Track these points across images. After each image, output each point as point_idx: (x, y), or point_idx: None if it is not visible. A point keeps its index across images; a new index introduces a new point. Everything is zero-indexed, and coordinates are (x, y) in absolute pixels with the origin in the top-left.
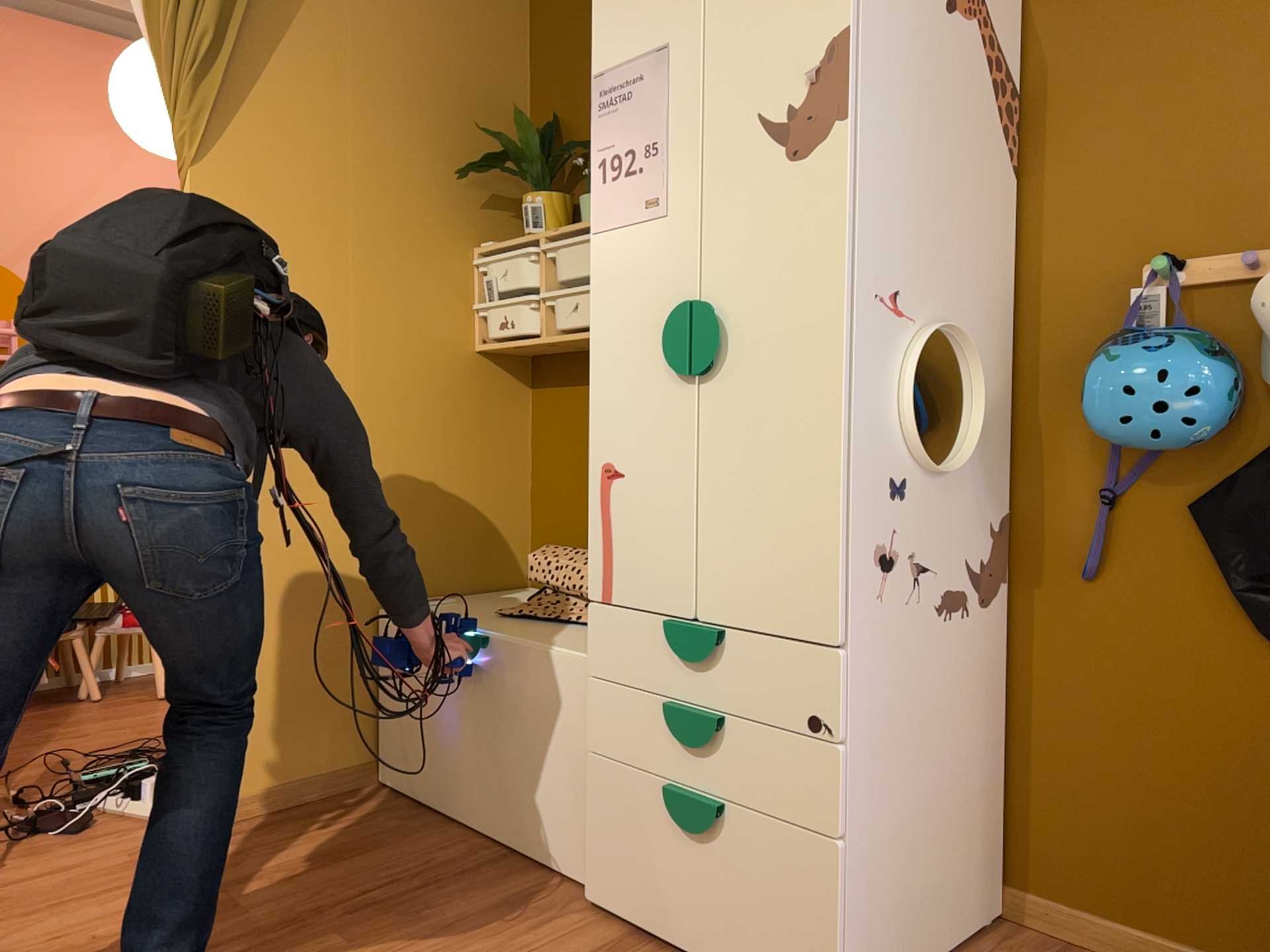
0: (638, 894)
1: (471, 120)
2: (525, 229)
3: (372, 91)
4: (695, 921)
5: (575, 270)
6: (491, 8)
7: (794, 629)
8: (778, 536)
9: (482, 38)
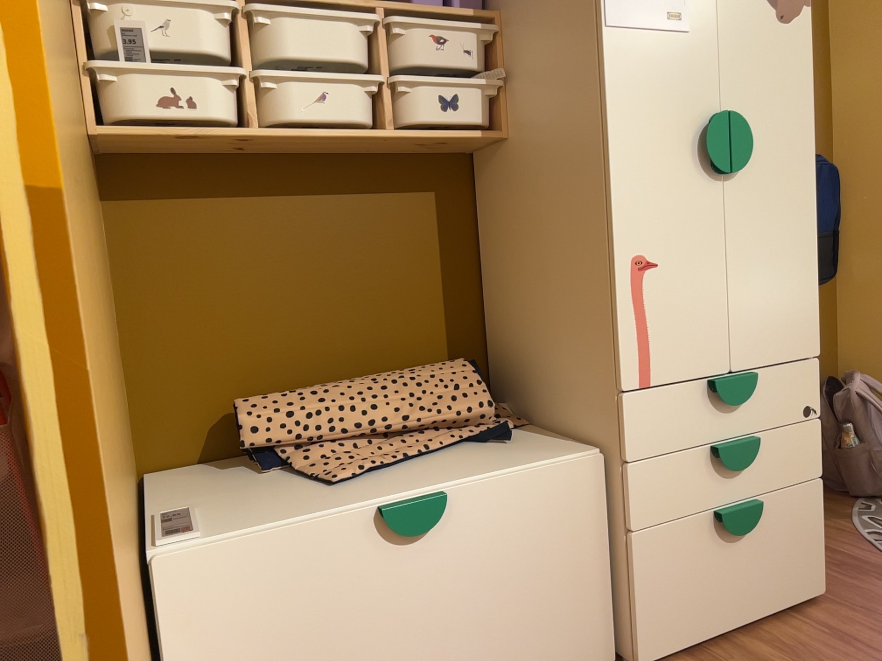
0: (692, 617)
1: None
2: None
3: None
4: (739, 599)
5: (311, 52)
6: None
7: (795, 352)
8: (783, 291)
9: None
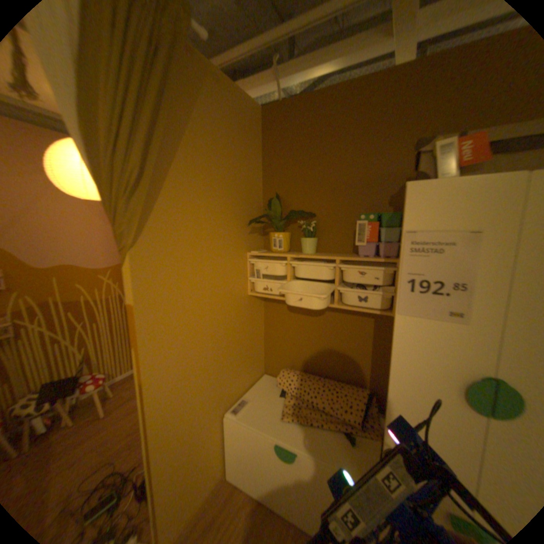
0: None
1: (245, 196)
2: (275, 248)
3: (211, 189)
4: None
5: (309, 275)
6: (250, 143)
7: None
8: None
9: (248, 158)
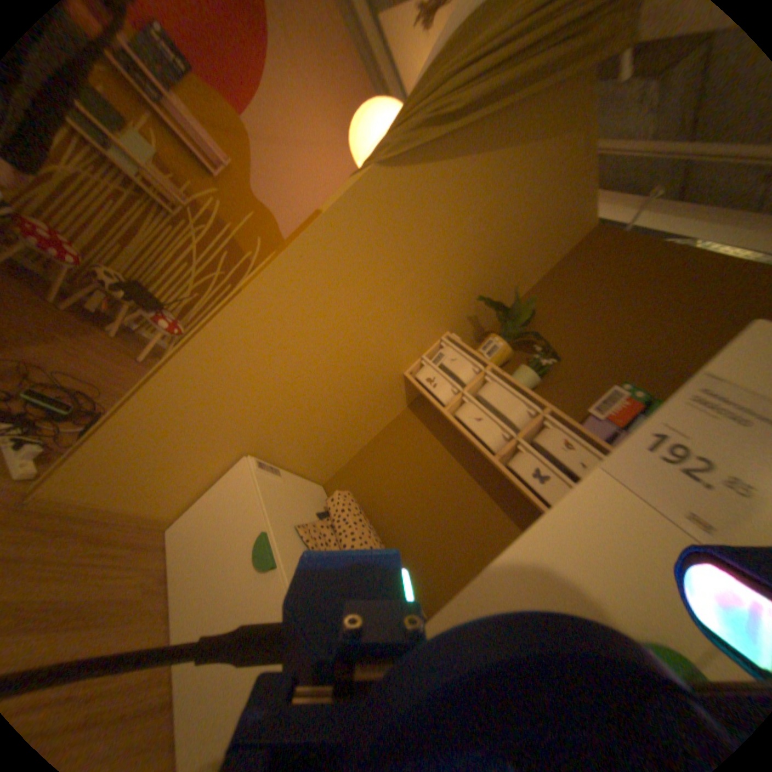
0: None
1: (501, 279)
2: (481, 352)
3: (484, 224)
4: None
5: (495, 403)
6: (555, 240)
7: None
8: None
9: (540, 249)
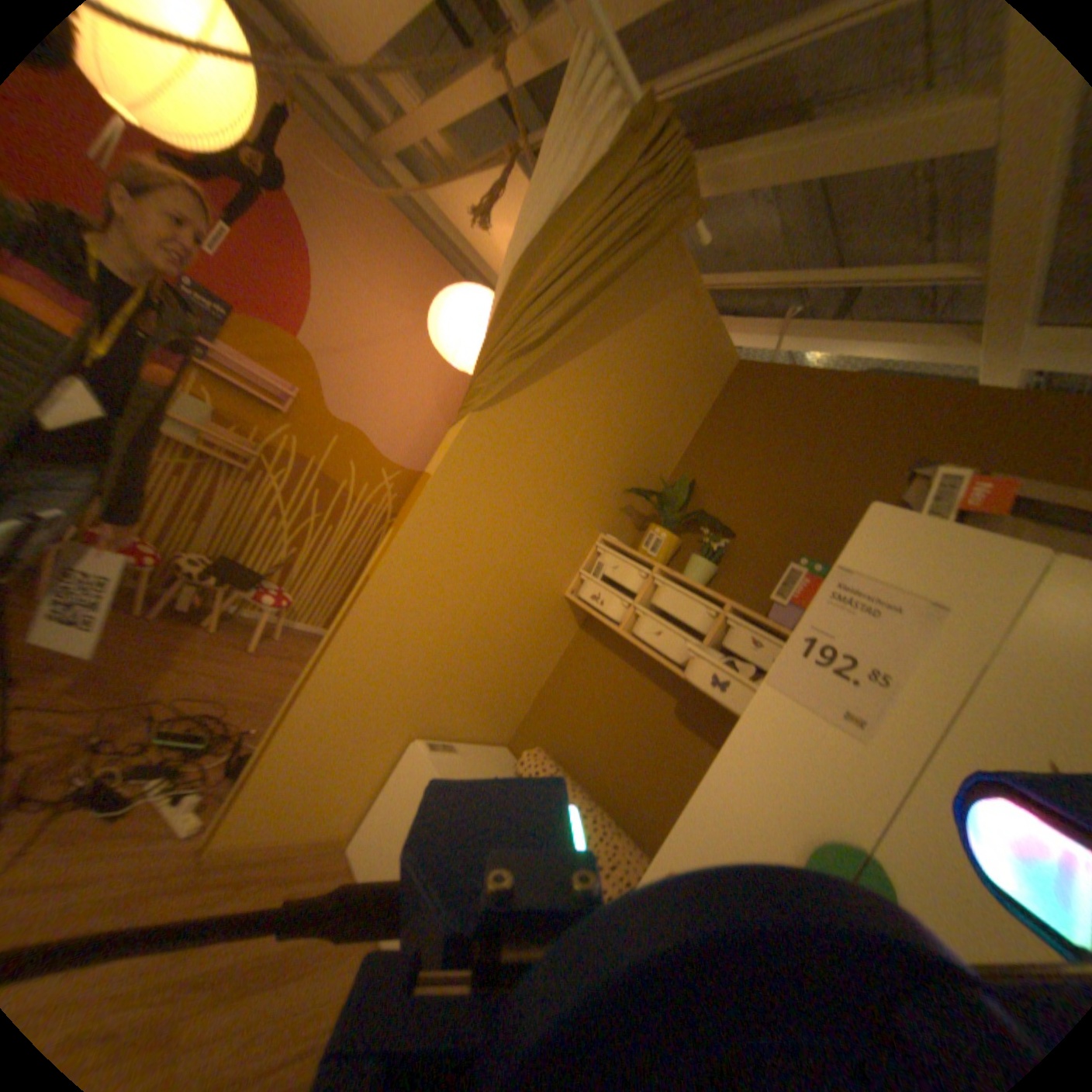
0: None
1: (645, 456)
2: (644, 548)
3: (606, 414)
4: None
5: (672, 609)
6: (695, 394)
7: None
8: None
9: (680, 410)
